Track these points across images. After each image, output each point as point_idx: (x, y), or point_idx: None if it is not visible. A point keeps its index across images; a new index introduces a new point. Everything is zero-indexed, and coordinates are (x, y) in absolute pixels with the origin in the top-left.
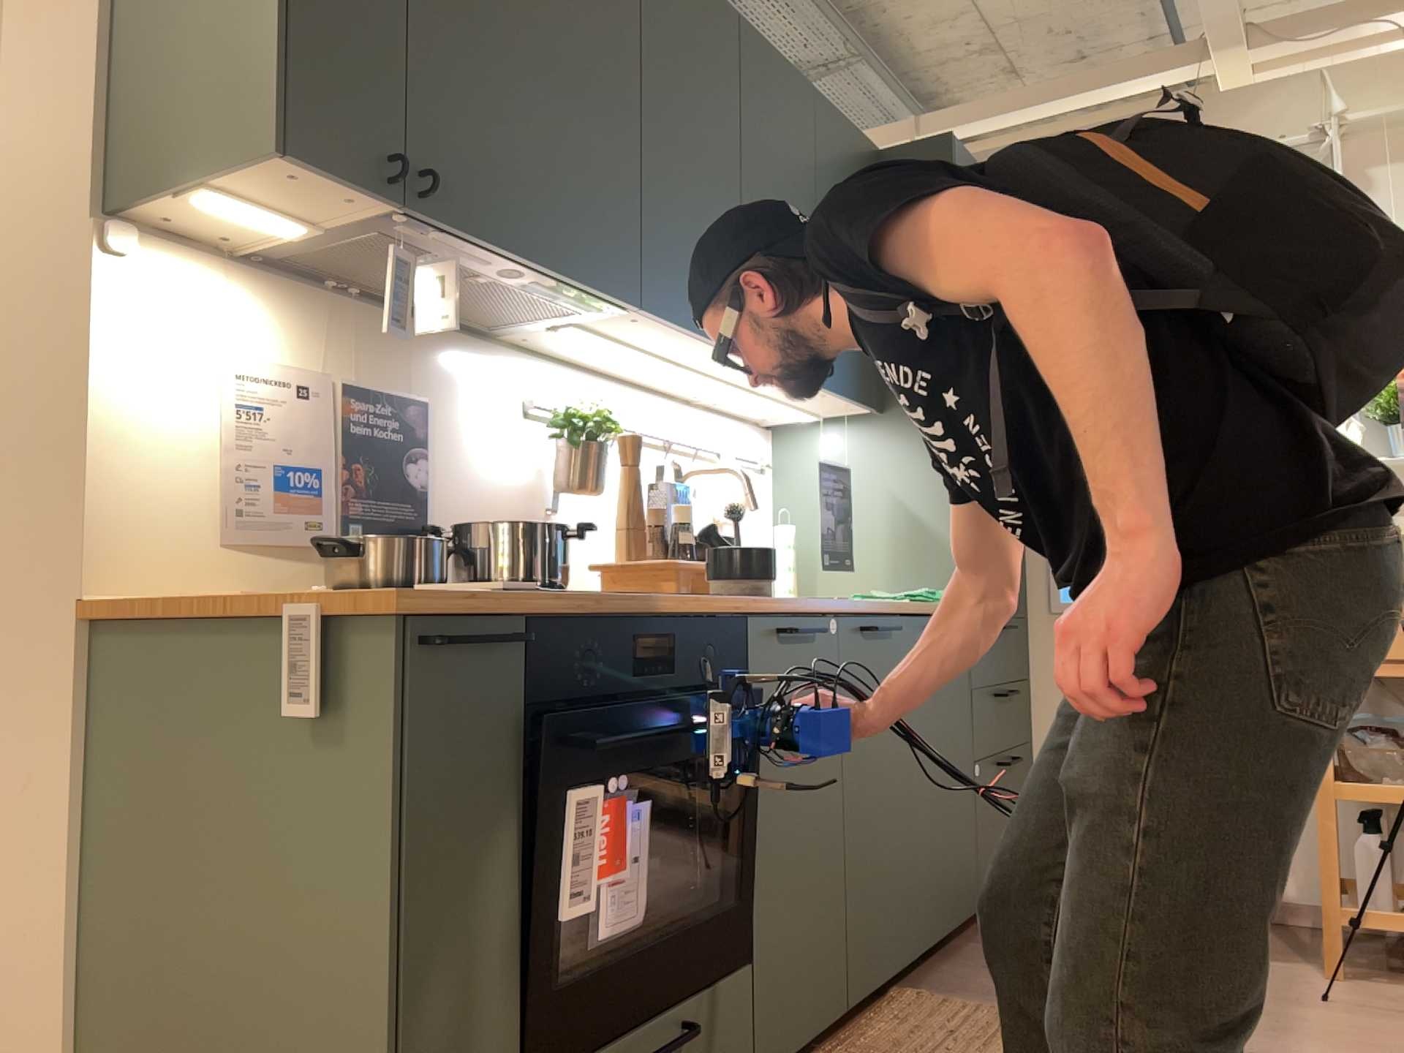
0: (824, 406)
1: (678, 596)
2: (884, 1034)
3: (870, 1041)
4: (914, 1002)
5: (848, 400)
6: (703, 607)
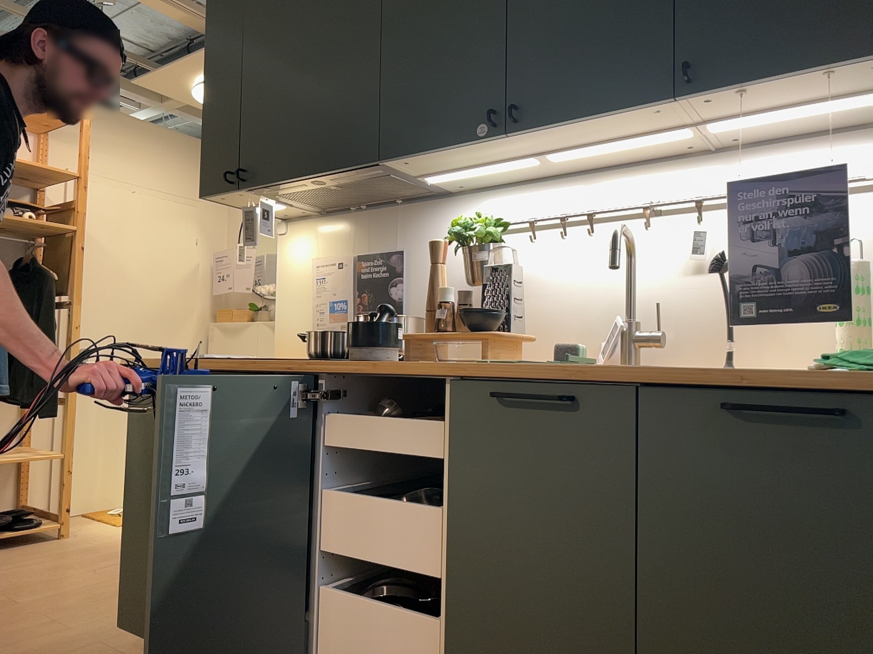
0: (856, 83)
1: (272, 360)
2: None
3: None
4: None
5: (810, 76)
6: (278, 367)
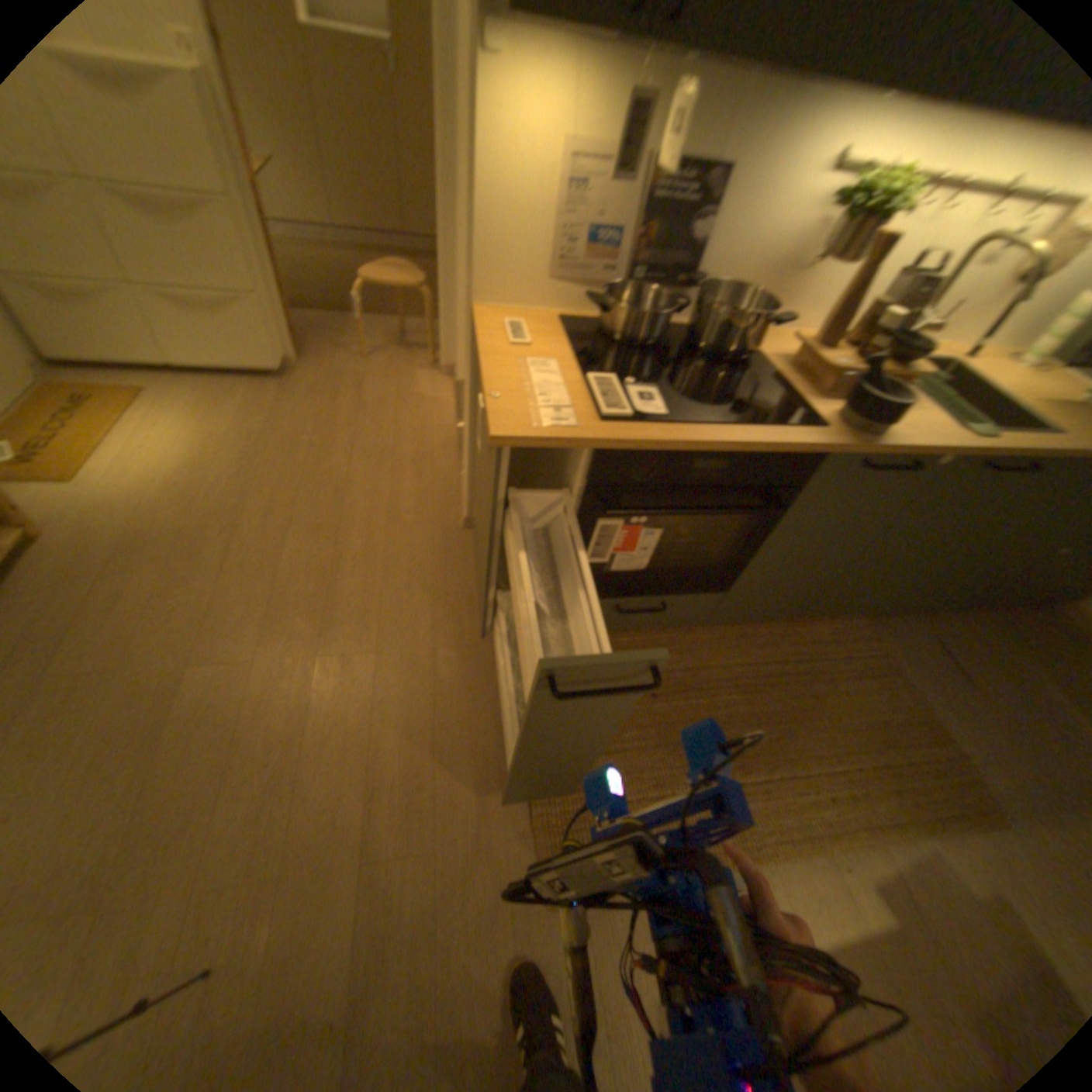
0: None
1: (765, 431)
2: (815, 634)
3: (804, 632)
4: (858, 629)
5: None
6: (783, 443)
